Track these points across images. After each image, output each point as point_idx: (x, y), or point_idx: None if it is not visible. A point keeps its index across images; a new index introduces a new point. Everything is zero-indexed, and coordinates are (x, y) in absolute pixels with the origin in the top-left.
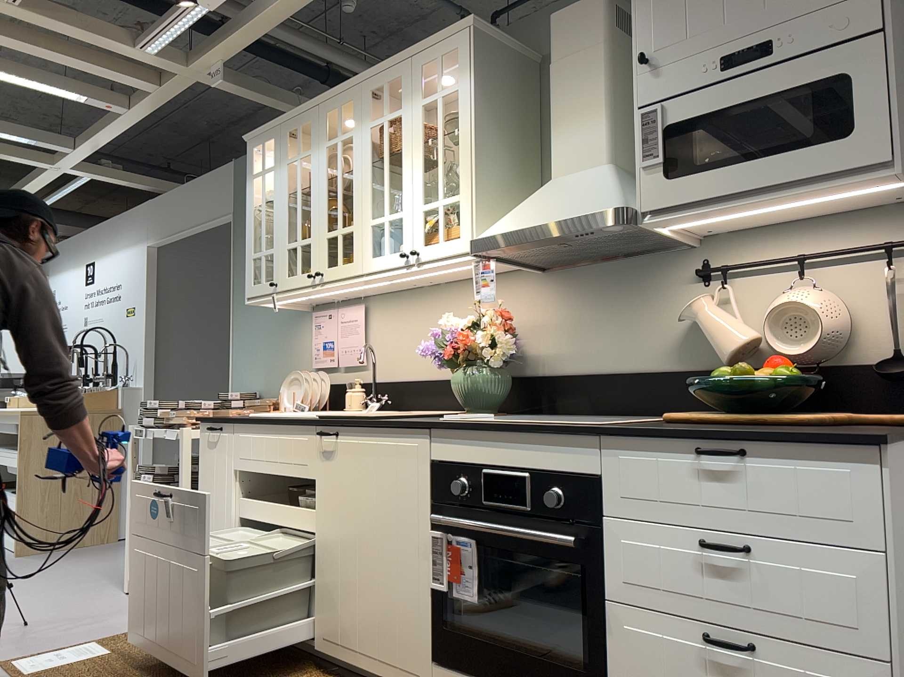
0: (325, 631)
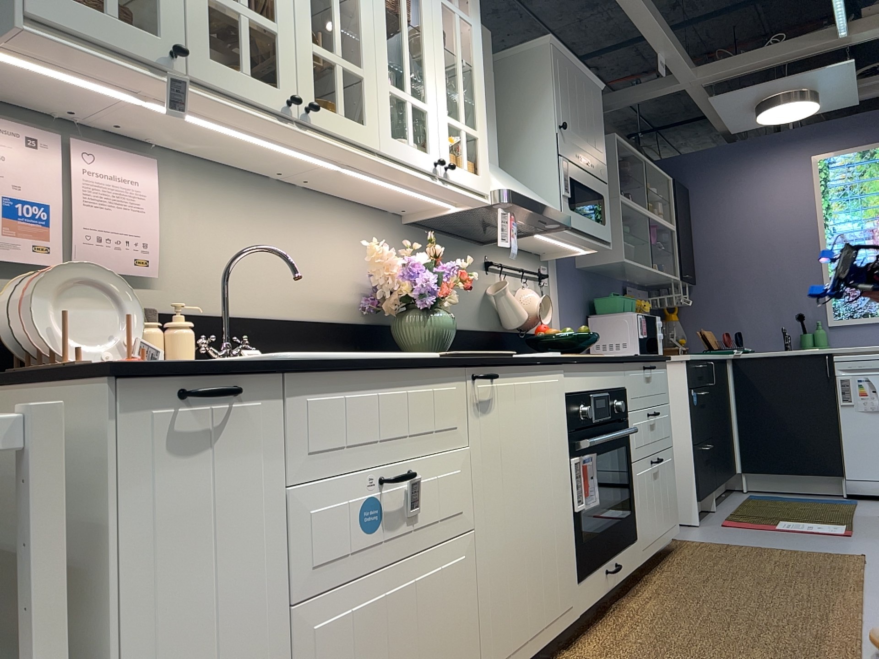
0: (496, 655)
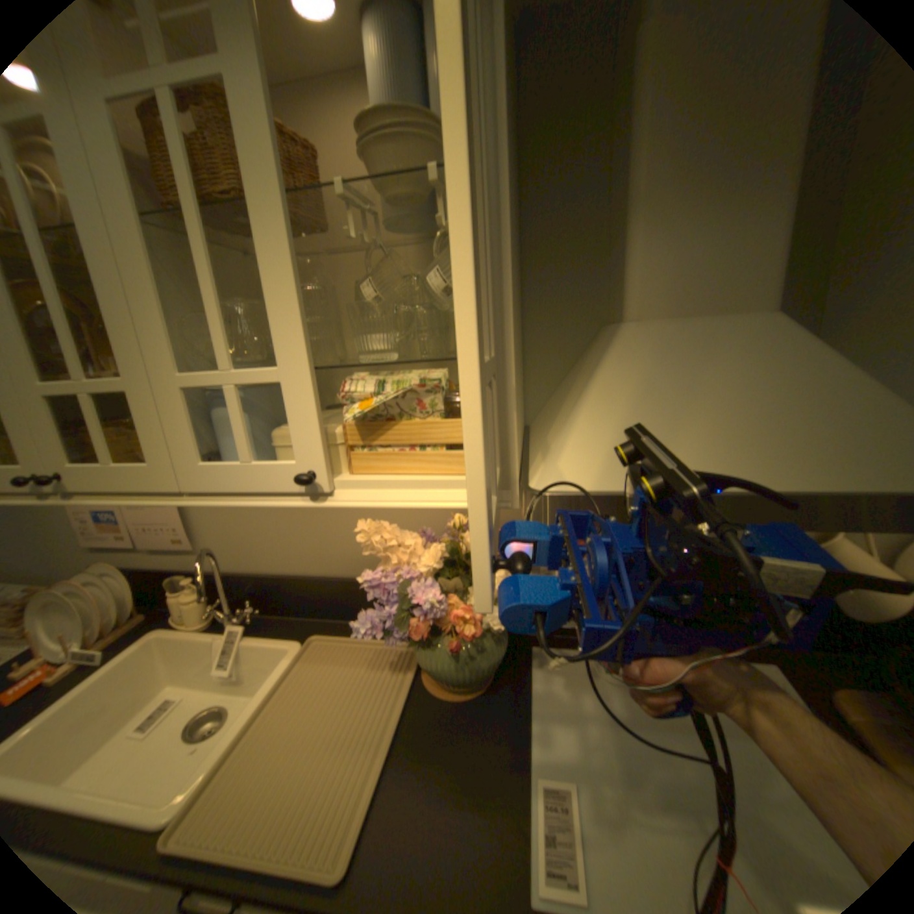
0: None
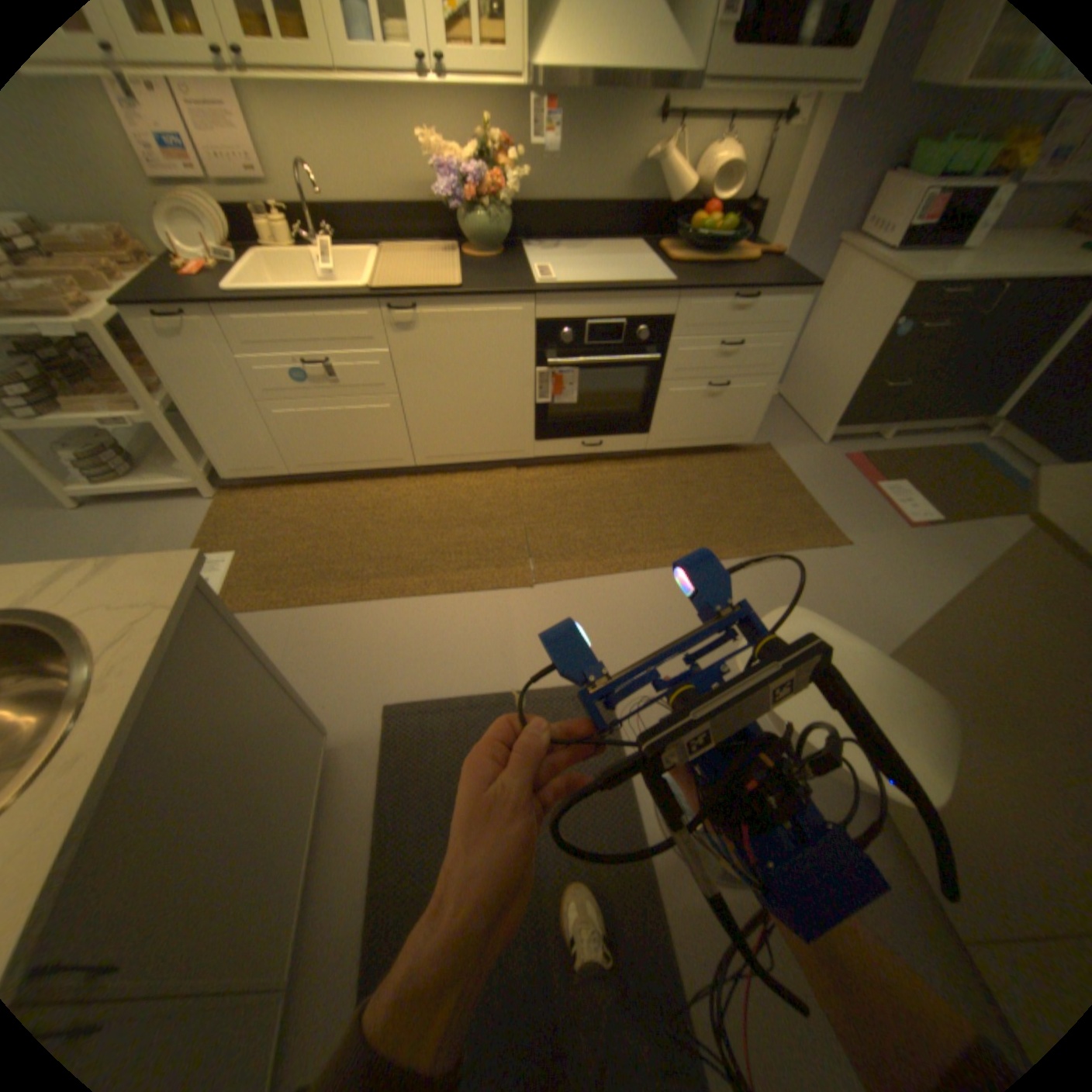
0: (429, 455)
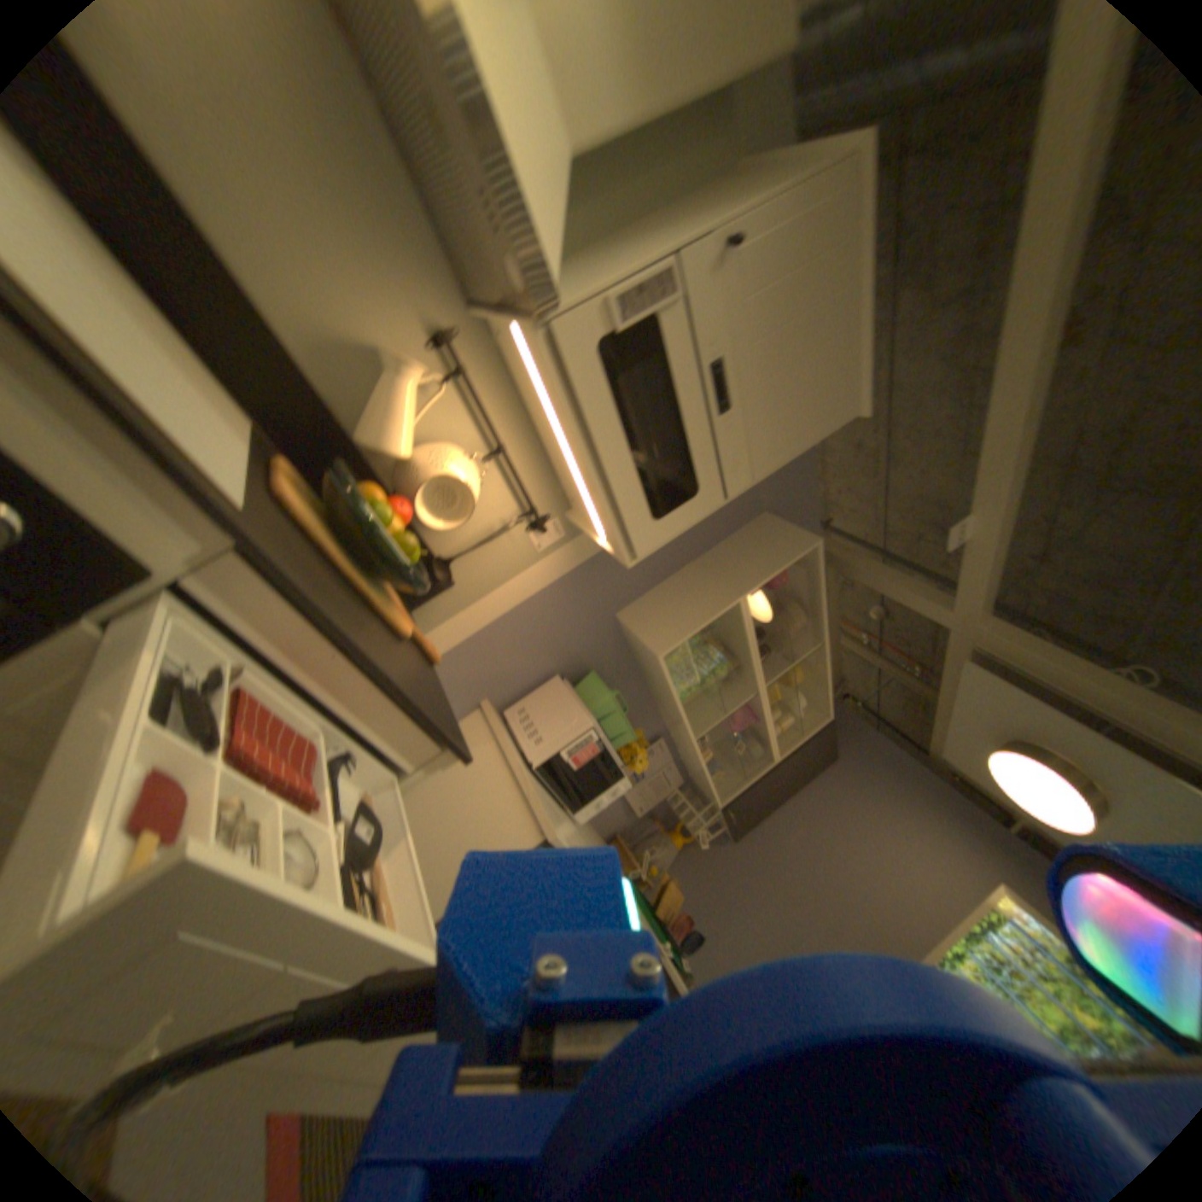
0: None
